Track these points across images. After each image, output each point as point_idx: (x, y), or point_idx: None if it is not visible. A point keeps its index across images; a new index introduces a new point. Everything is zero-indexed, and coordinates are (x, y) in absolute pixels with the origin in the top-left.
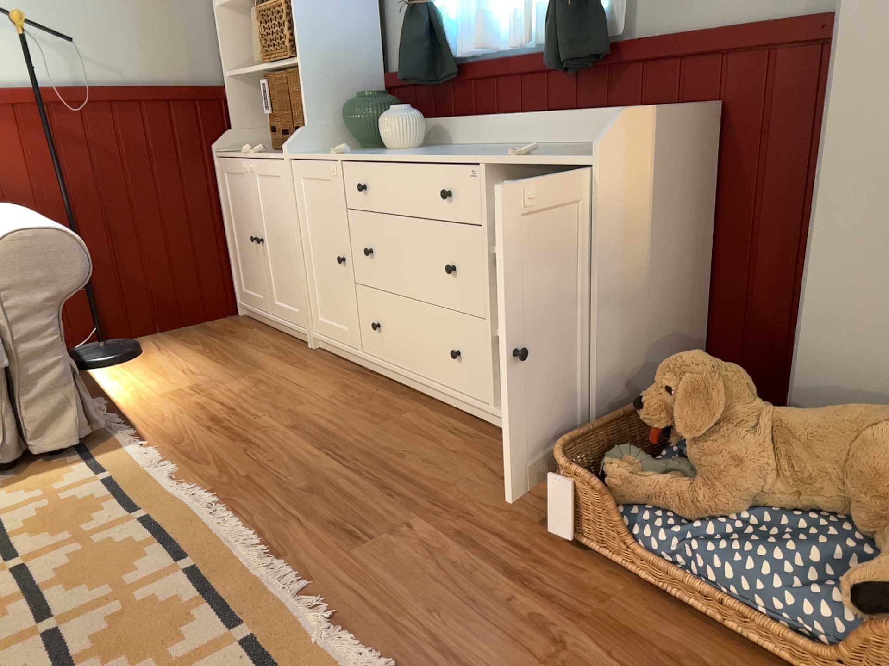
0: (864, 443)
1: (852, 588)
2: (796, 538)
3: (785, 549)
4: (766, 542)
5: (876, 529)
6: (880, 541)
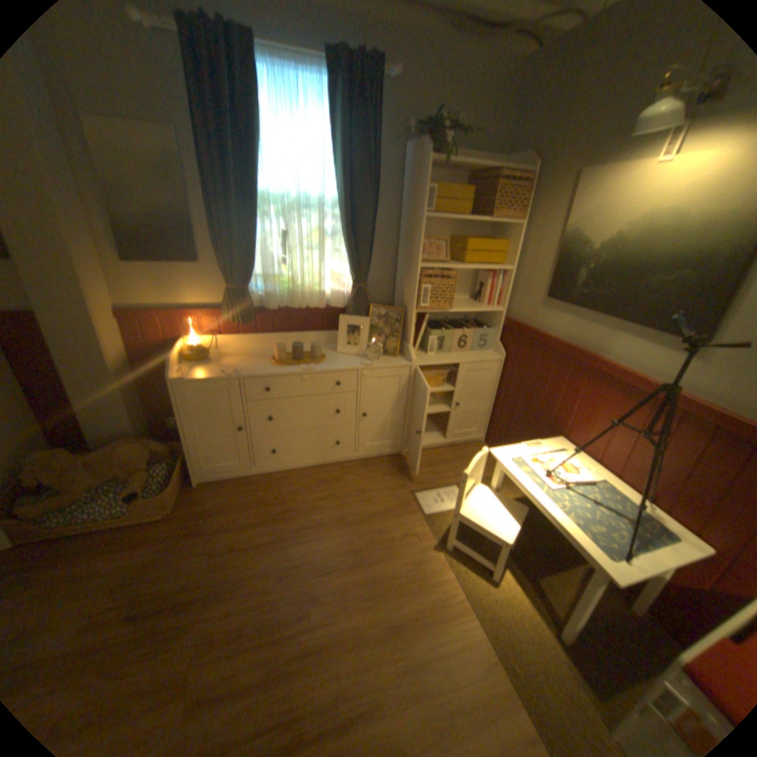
0: (114, 459)
1: (121, 502)
2: (104, 496)
3: (100, 501)
4: (94, 503)
5: (127, 479)
6: (128, 483)
